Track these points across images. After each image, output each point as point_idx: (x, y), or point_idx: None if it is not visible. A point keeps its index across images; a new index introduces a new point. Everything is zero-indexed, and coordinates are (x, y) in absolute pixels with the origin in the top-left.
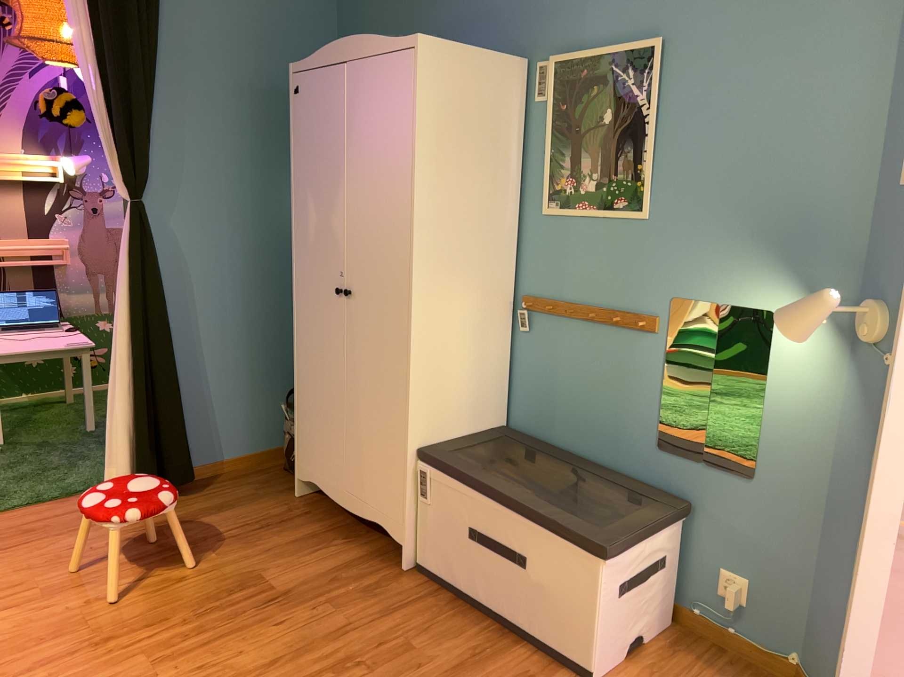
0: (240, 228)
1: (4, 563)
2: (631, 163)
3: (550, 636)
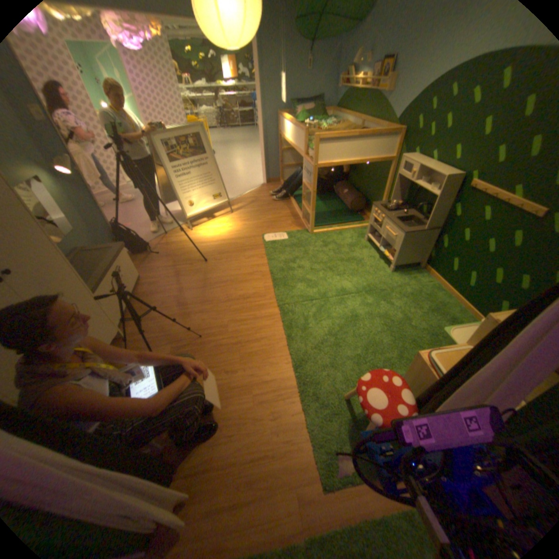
0: None
1: (262, 433)
2: None
3: (133, 283)
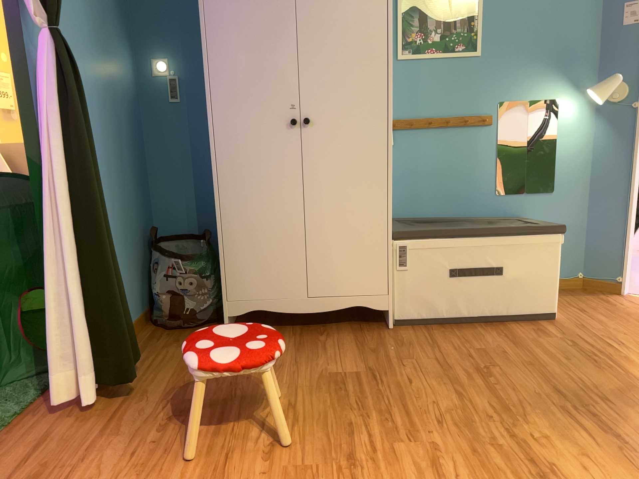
0: (96, 86)
1: None
2: (466, 21)
3: (520, 309)
